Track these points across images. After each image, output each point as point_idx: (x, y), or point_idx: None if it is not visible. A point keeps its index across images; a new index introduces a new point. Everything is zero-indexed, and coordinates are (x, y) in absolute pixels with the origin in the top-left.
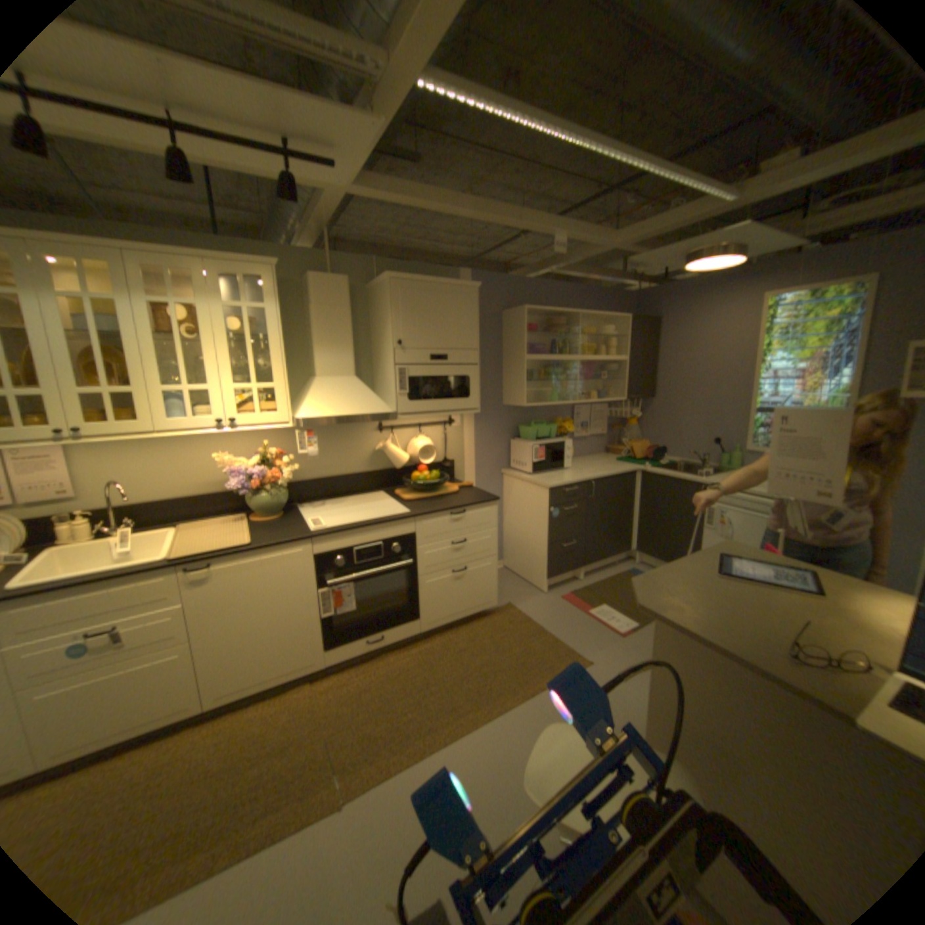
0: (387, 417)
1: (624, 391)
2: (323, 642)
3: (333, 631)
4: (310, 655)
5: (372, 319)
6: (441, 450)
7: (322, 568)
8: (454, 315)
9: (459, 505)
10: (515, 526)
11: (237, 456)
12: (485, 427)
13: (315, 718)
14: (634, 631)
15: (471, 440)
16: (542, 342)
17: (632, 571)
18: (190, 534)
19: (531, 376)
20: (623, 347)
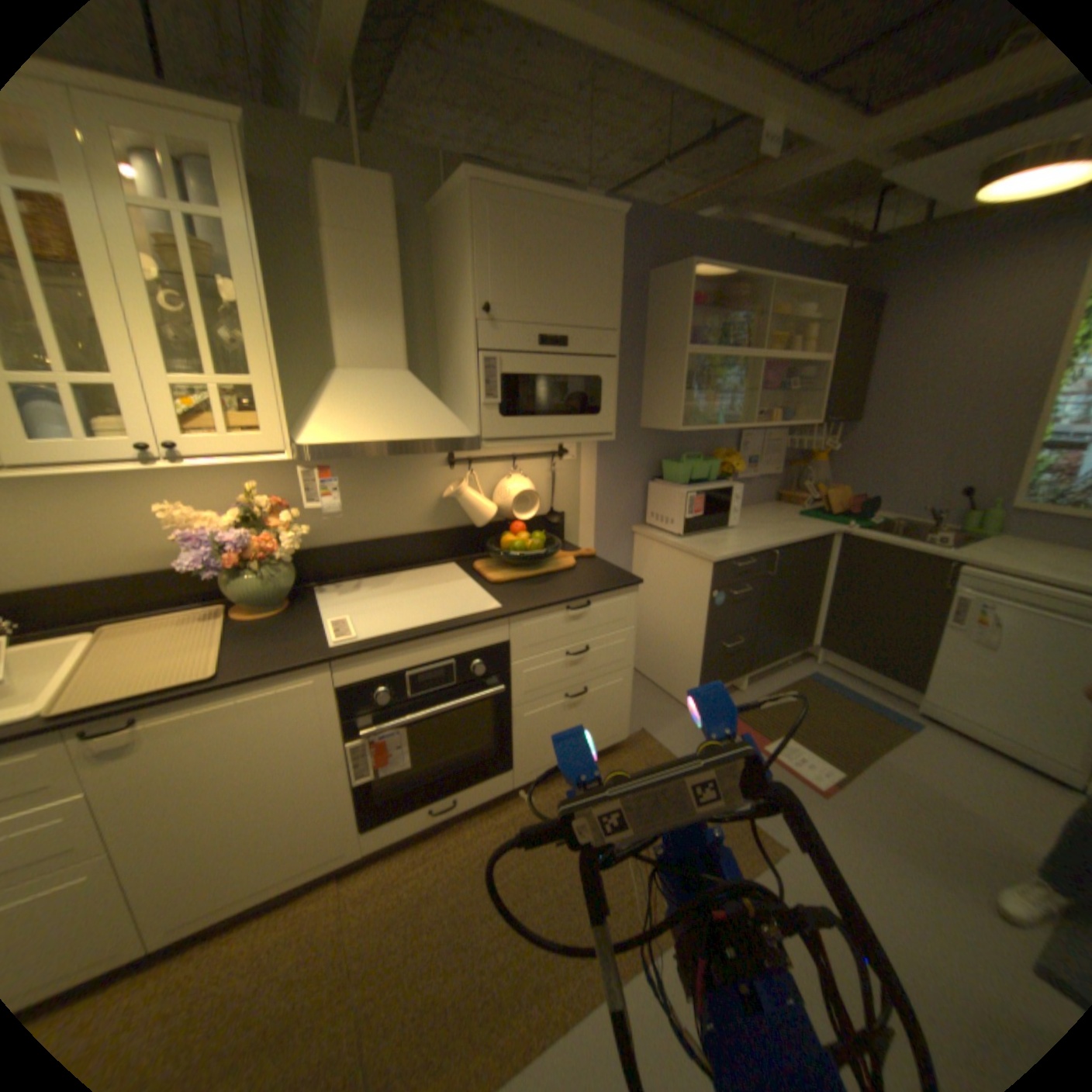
0: (462, 443)
1: (819, 410)
2: (355, 819)
3: (373, 802)
4: (335, 842)
5: (437, 270)
6: (545, 496)
7: (350, 706)
8: (581, 262)
9: (579, 592)
10: (649, 610)
11: (205, 505)
12: (612, 461)
13: (341, 954)
14: (840, 785)
15: (590, 482)
16: (706, 327)
17: (813, 677)
18: (116, 646)
19: (688, 381)
20: (824, 341)
